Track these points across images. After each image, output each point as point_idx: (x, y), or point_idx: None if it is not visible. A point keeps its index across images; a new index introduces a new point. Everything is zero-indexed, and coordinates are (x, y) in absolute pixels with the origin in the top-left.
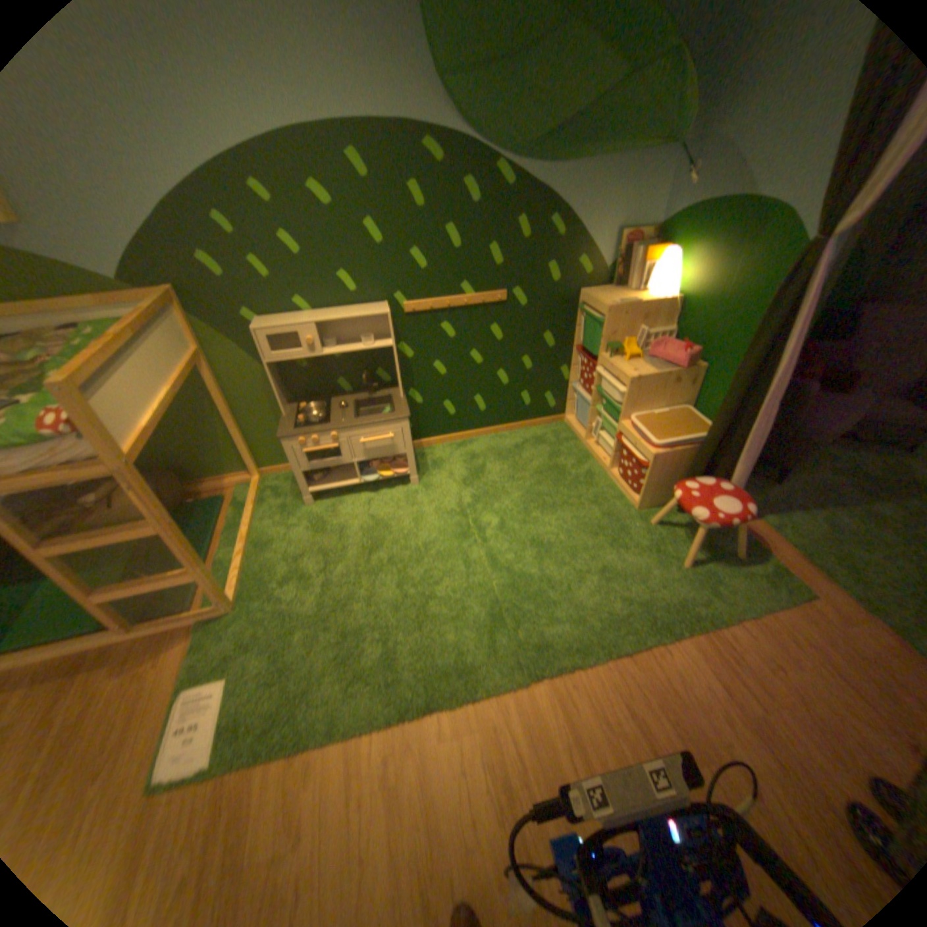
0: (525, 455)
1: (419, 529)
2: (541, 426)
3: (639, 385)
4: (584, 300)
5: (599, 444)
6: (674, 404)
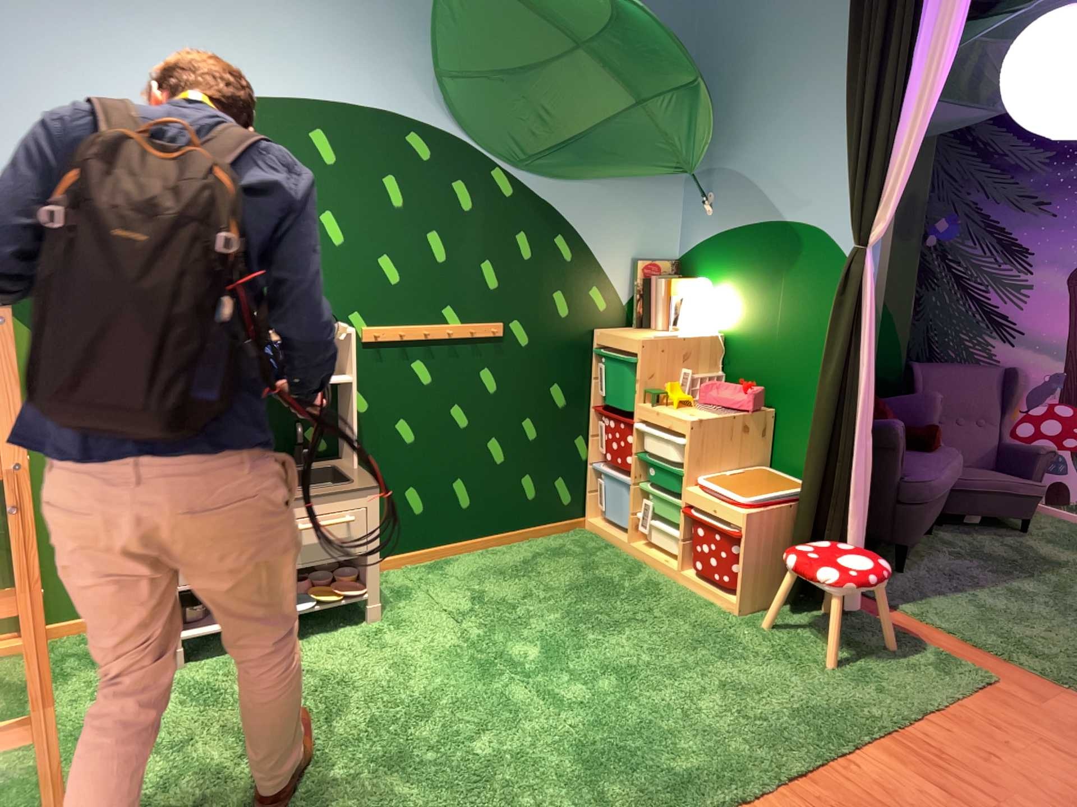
0: (543, 567)
1: (410, 670)
2: (552, 533)
3: (699, 430)
4: (601, 341)
5: (649, 543)
6: (742, 461)
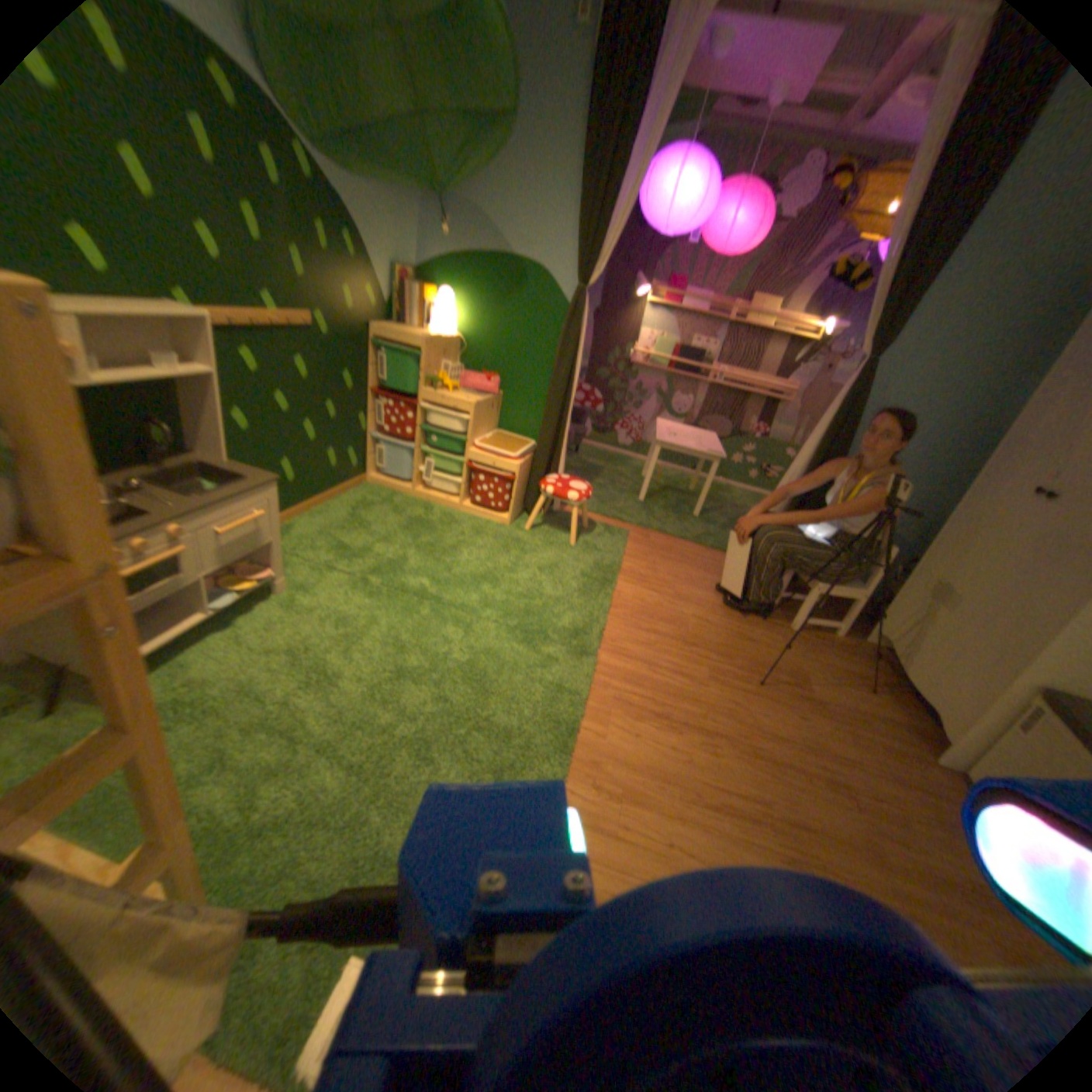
0: (366, 519)
1: (351, 626)
2: (346, 490)
3: (474, 409)
4: (376, 333)
5: (424, 488)
6: (487, 429)
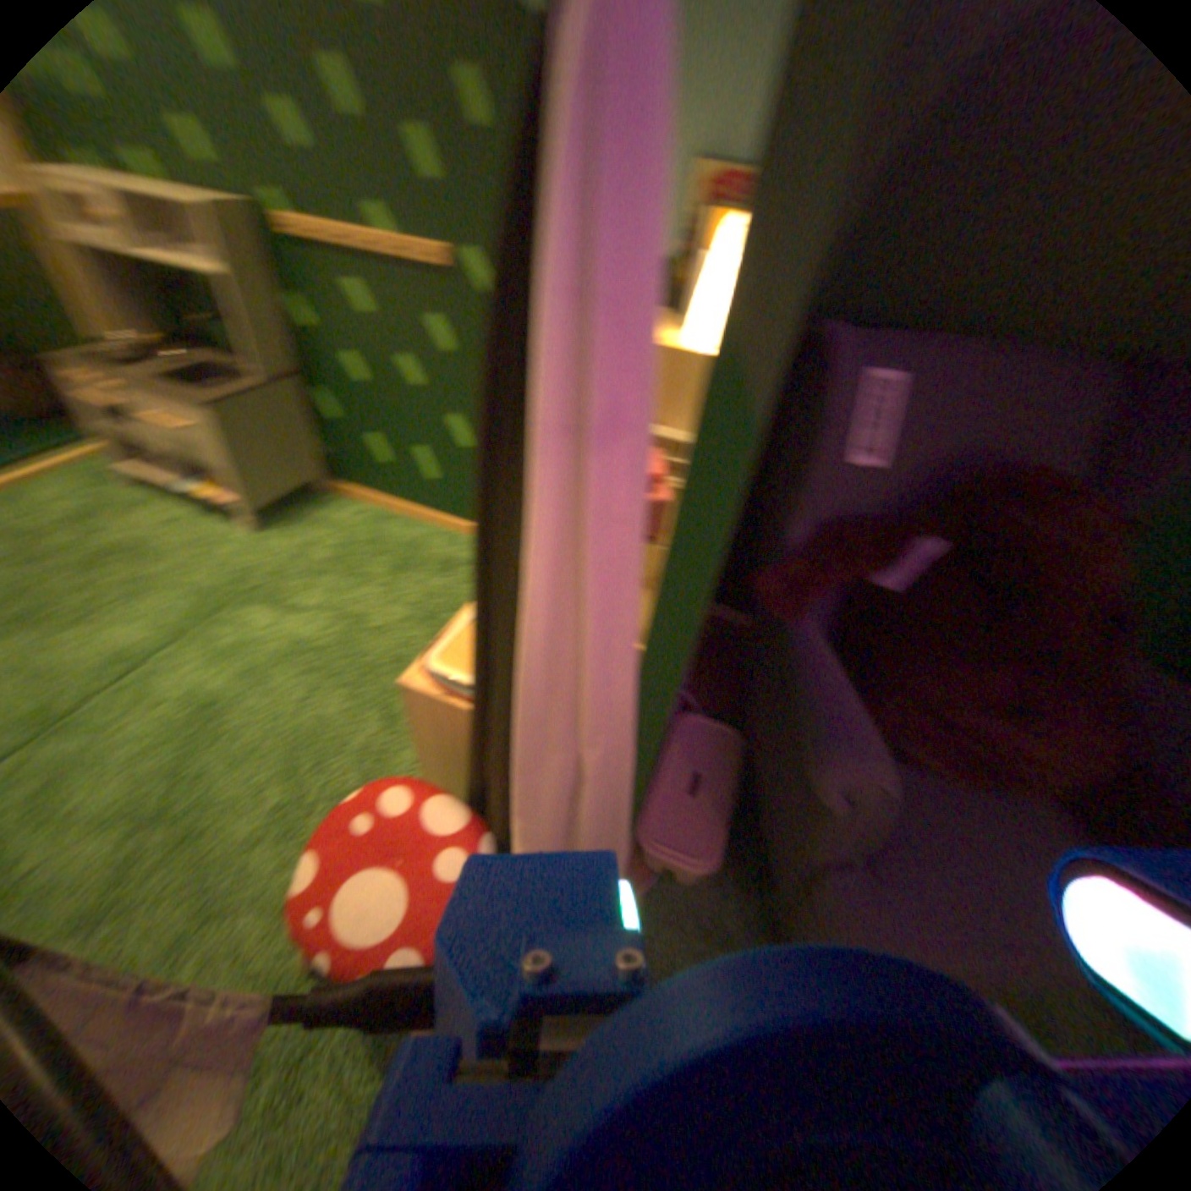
0: (432, 580)
1: (143, 589)
2: None
3: None
4: None
5: None
6: None
